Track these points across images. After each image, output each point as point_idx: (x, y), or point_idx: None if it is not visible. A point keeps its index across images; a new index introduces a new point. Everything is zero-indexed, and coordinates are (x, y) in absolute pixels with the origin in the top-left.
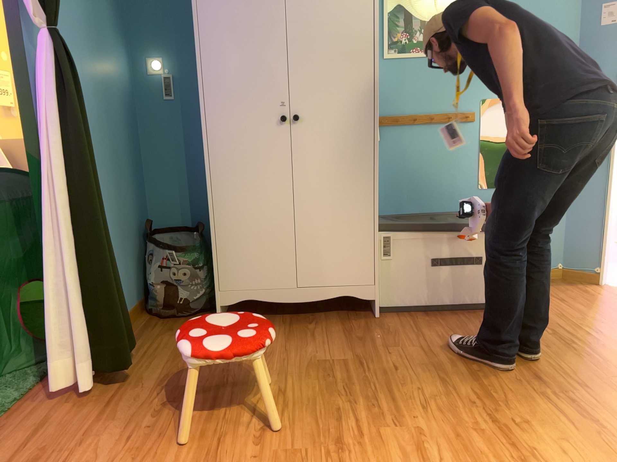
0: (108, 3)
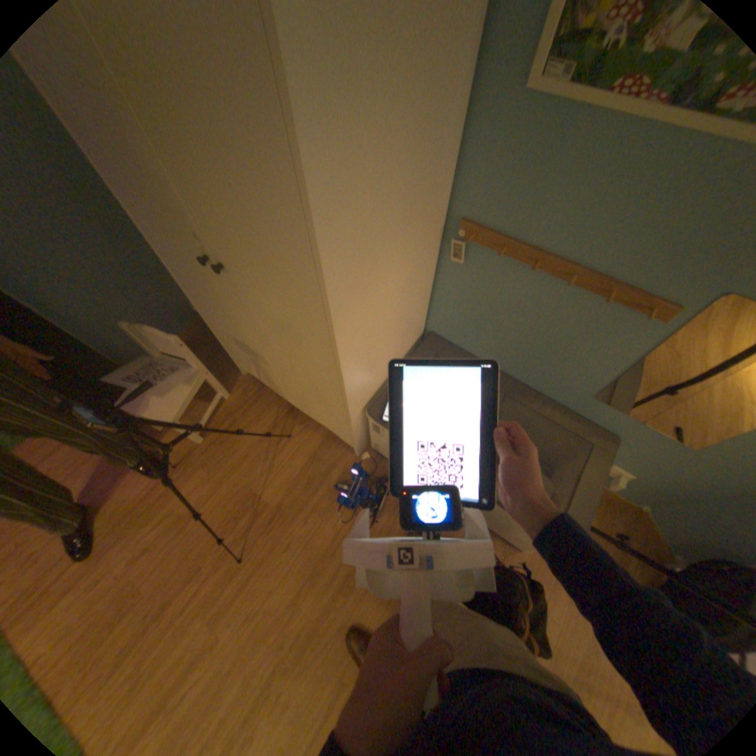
0: None
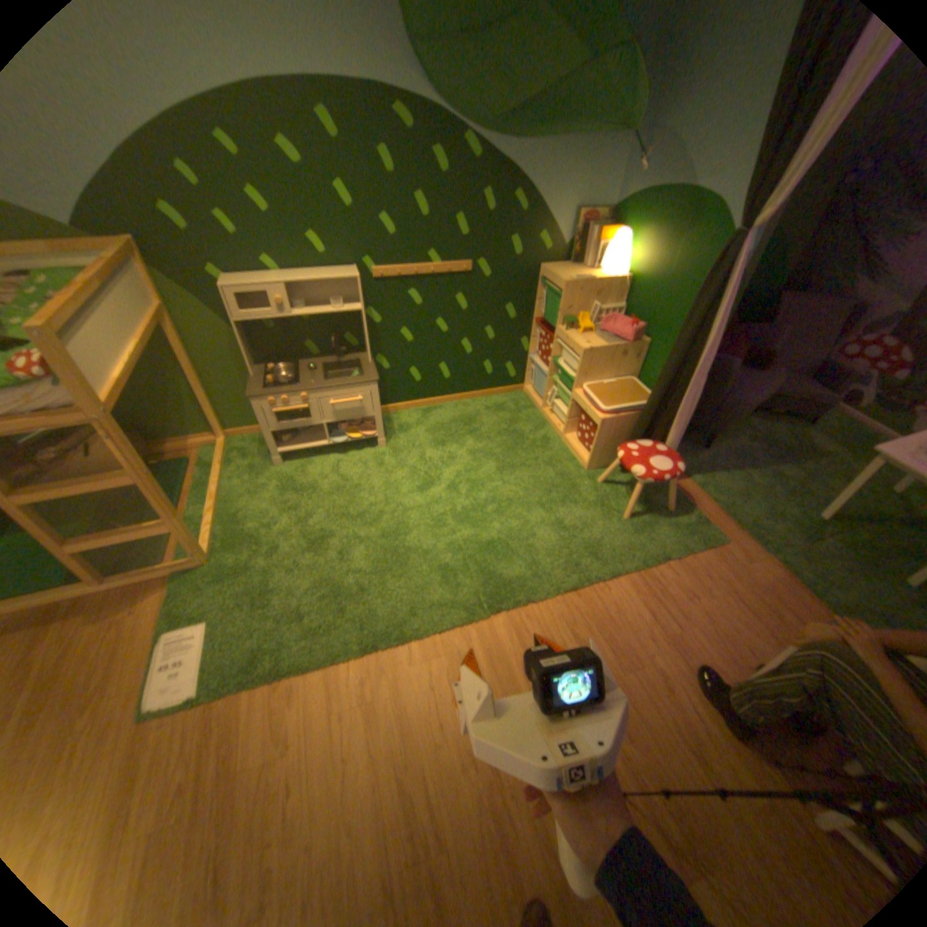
0: None
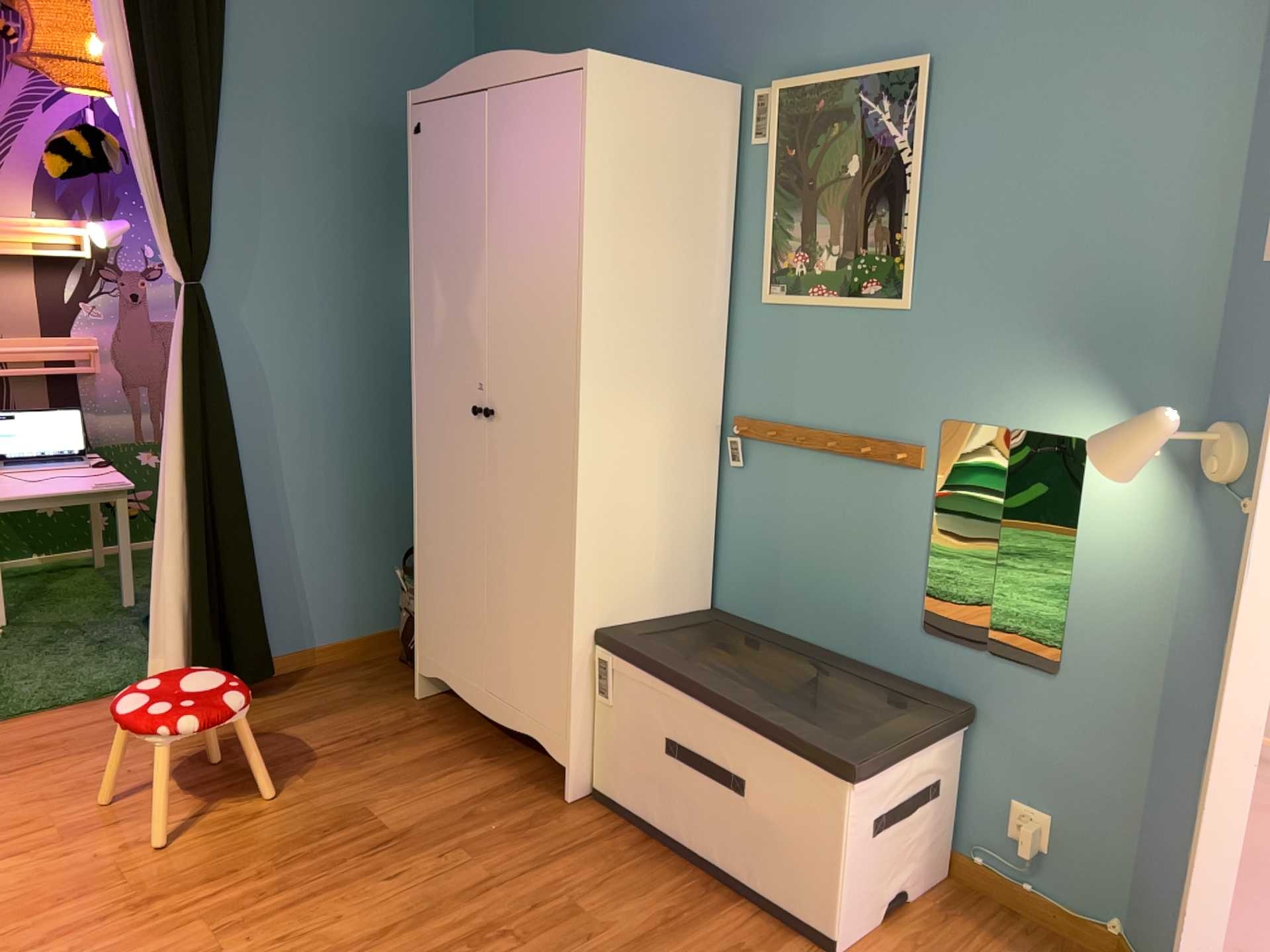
0: (405, 202)
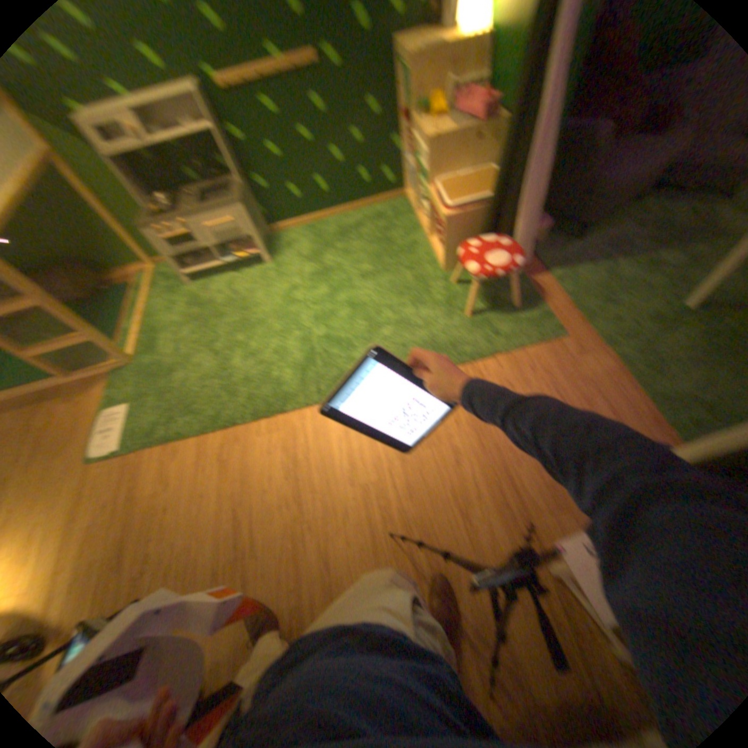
0: None
